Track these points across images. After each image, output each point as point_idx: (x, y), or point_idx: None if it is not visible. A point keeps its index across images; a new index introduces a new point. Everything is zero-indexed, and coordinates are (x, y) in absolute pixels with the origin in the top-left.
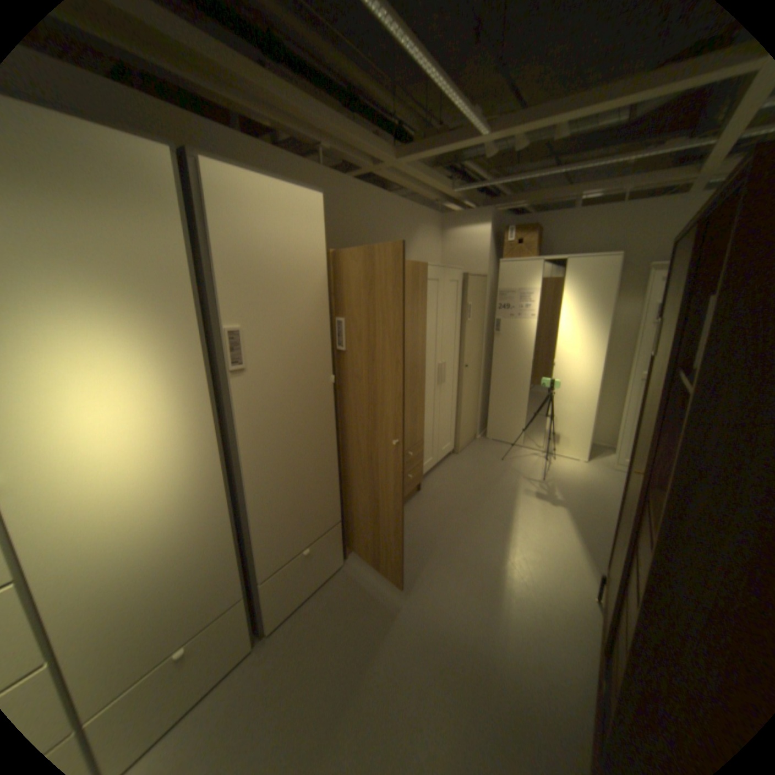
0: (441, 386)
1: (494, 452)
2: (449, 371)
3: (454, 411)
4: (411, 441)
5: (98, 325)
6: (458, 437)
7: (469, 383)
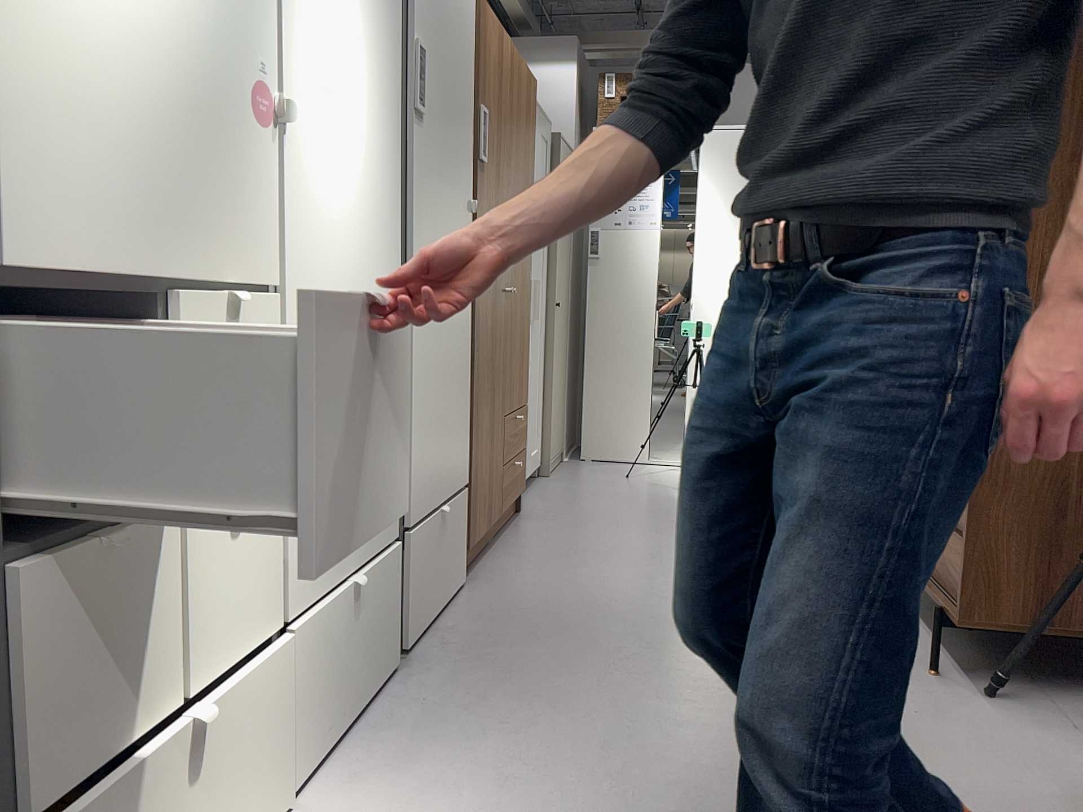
0: (532, 323)
1: (608, 472)
2: (538, 302)
3: (541, 387)
4: (518, 395)
5: None
6: (548, 440)
7: (559, 339)
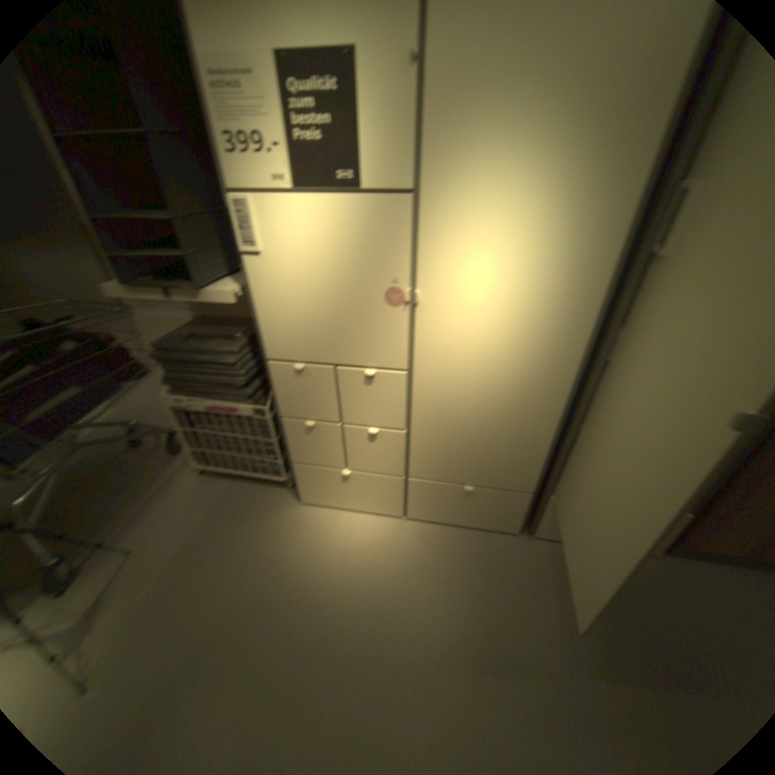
0: None
1: None
2: None
3: None
4: None
5: (536, 161)
6: None
7: None
